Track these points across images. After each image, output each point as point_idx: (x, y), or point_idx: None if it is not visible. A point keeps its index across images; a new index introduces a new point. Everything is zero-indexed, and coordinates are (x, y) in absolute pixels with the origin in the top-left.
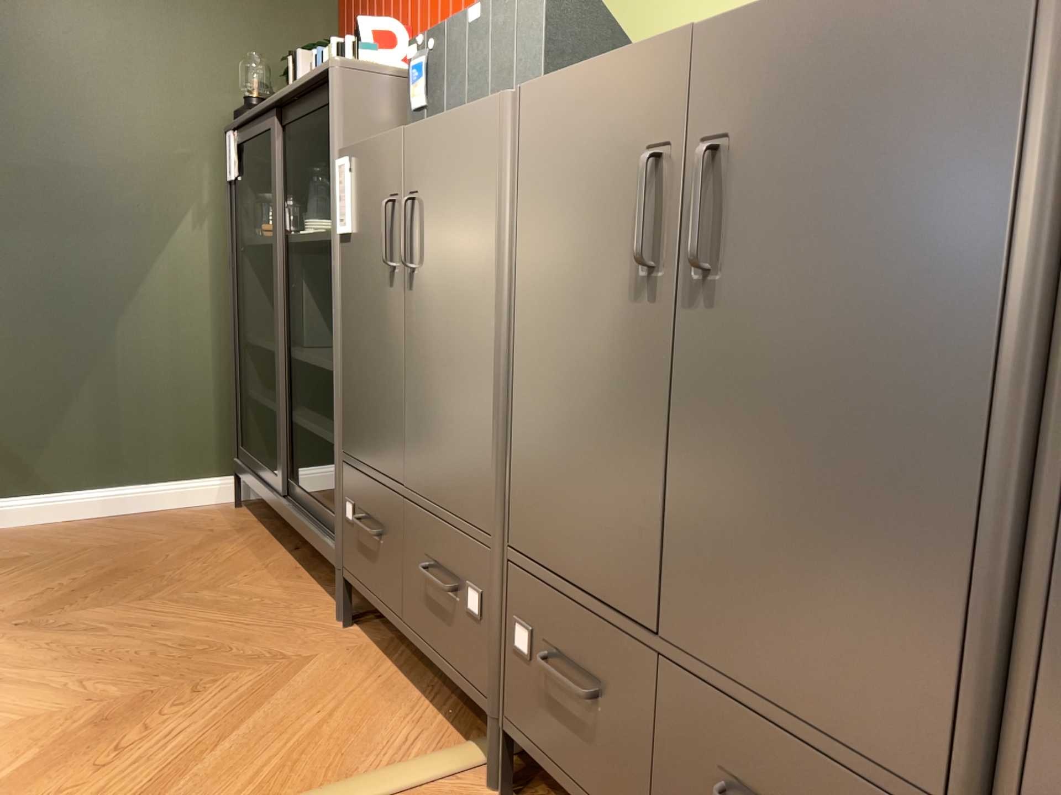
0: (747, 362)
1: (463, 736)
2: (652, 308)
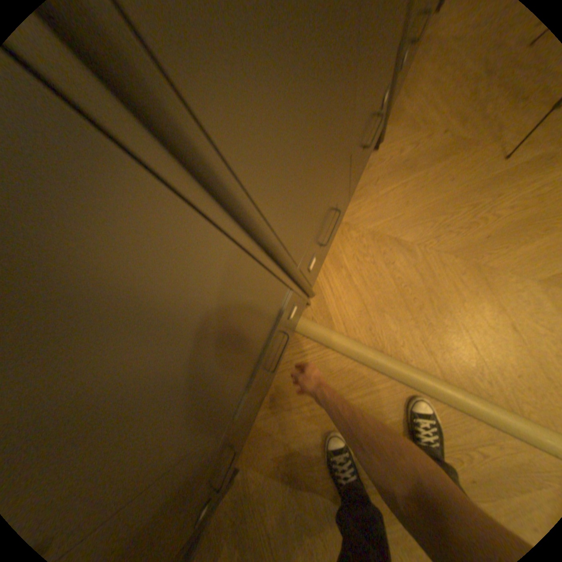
0: None
1: None
2: None
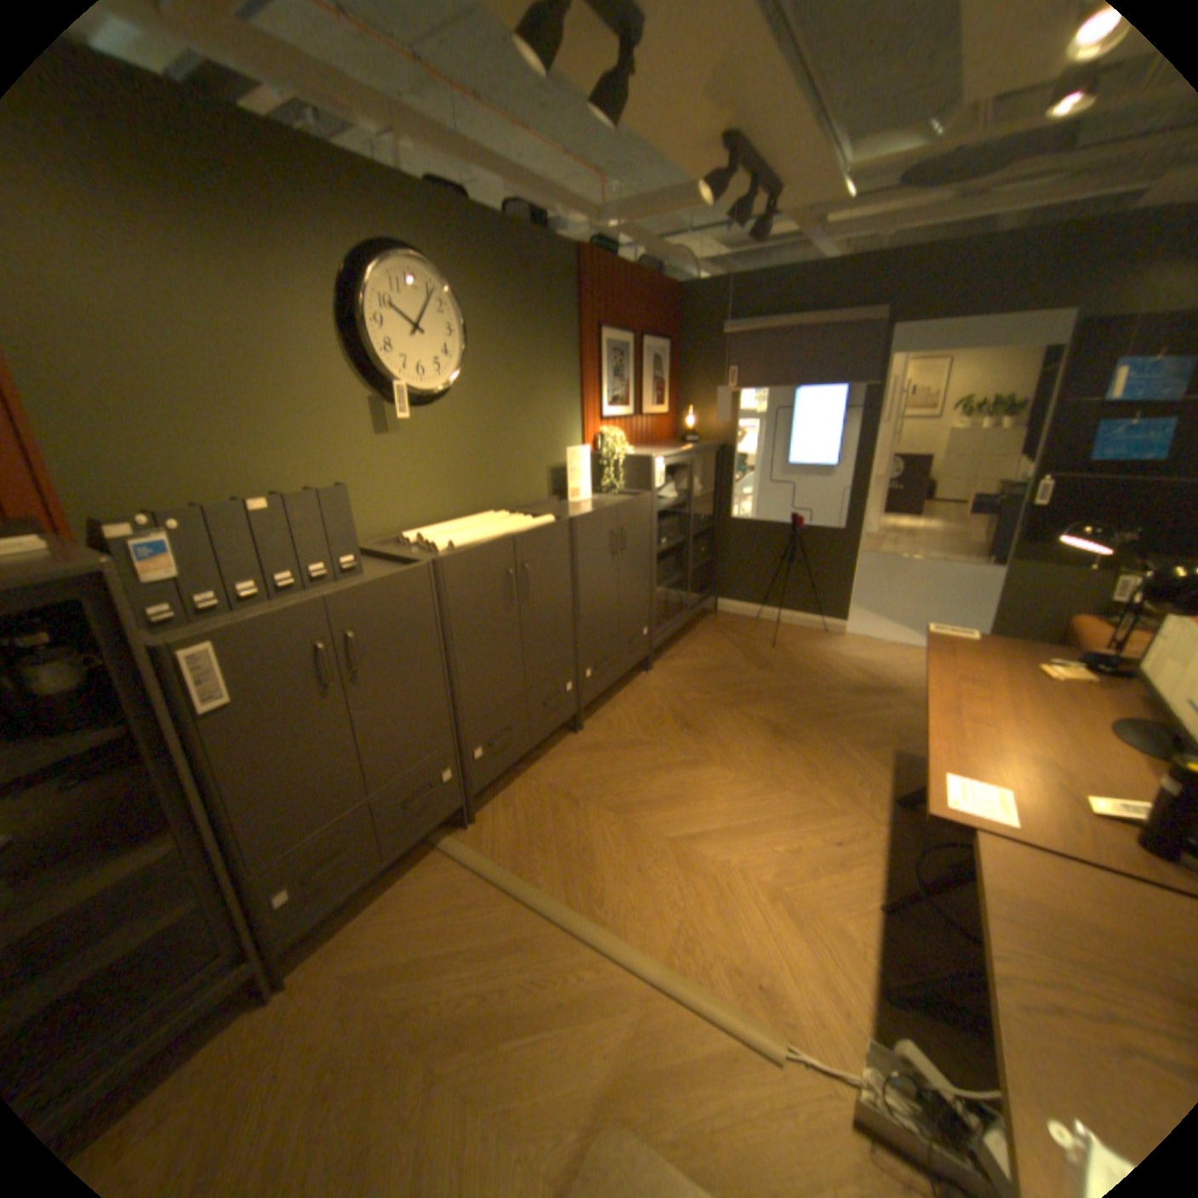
0: (538, 611)
1: (428, 855)
2: (514, 612)
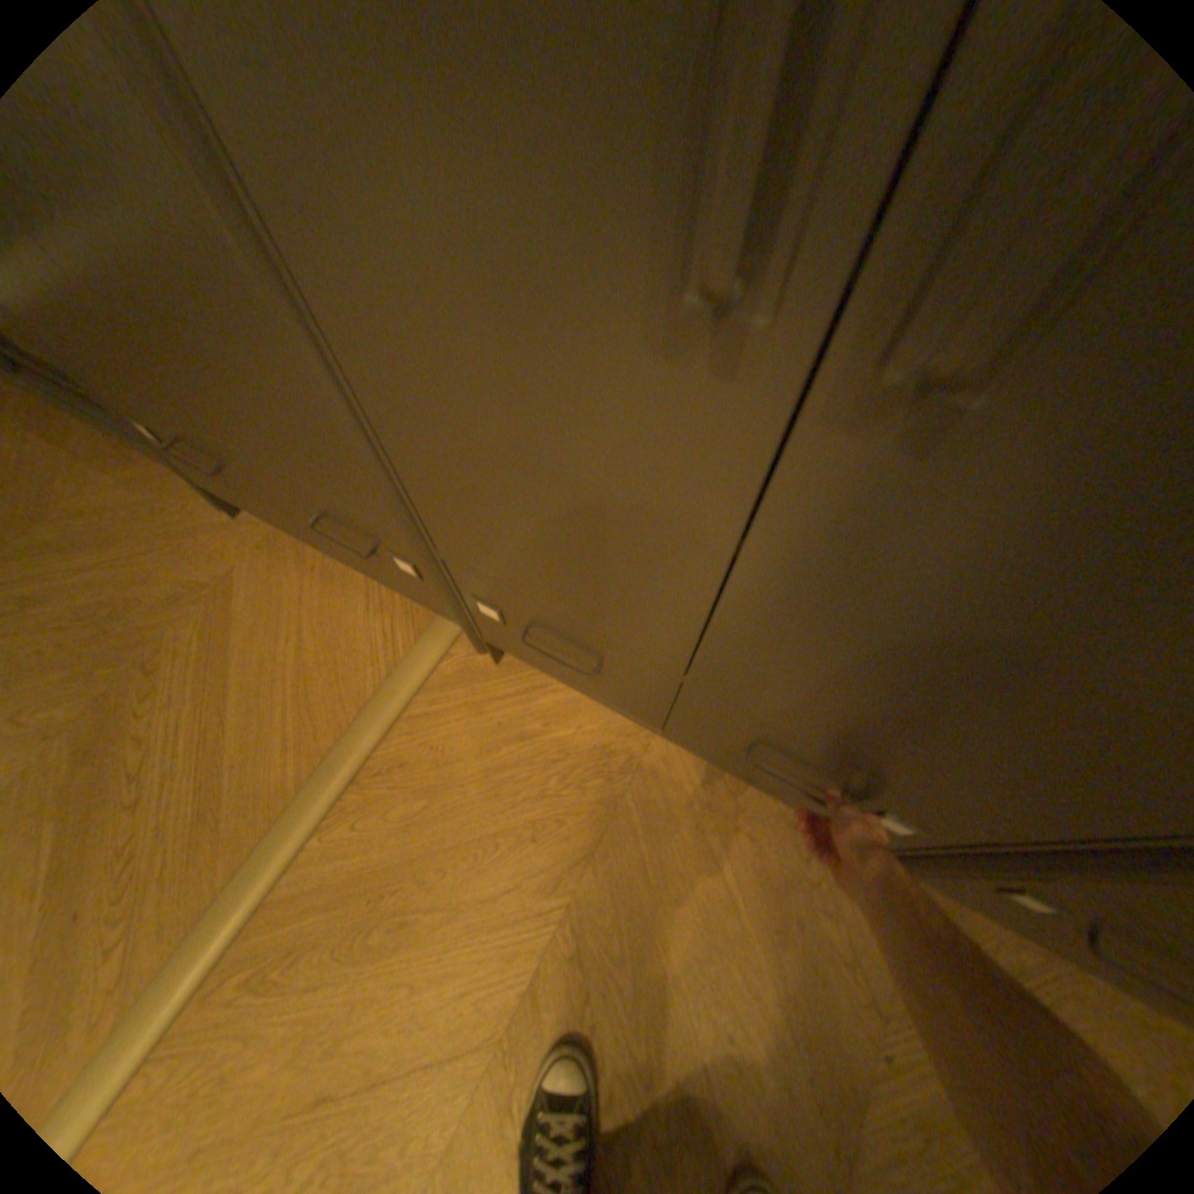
0: (963, 564)
1: None
2: (714, 392)
